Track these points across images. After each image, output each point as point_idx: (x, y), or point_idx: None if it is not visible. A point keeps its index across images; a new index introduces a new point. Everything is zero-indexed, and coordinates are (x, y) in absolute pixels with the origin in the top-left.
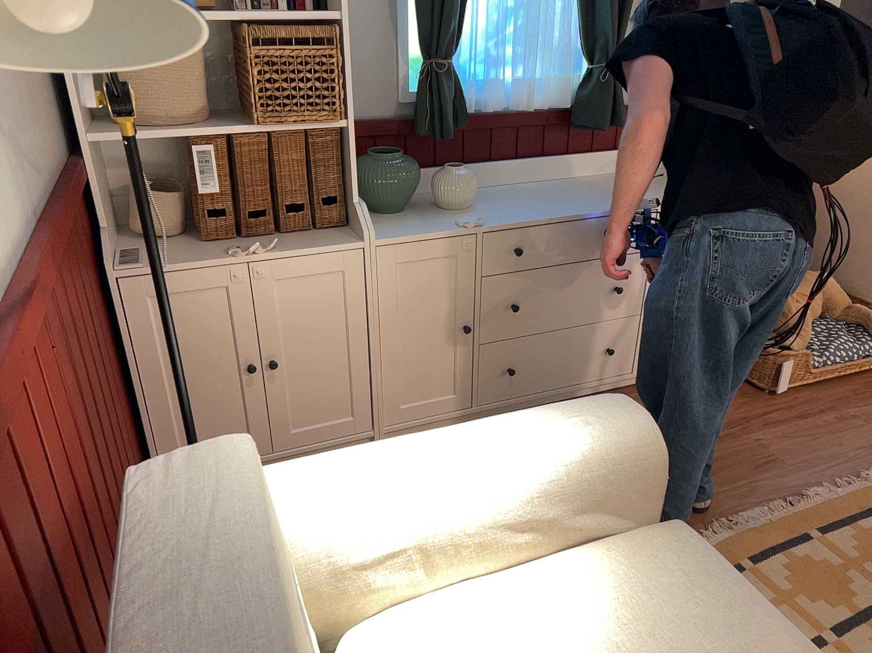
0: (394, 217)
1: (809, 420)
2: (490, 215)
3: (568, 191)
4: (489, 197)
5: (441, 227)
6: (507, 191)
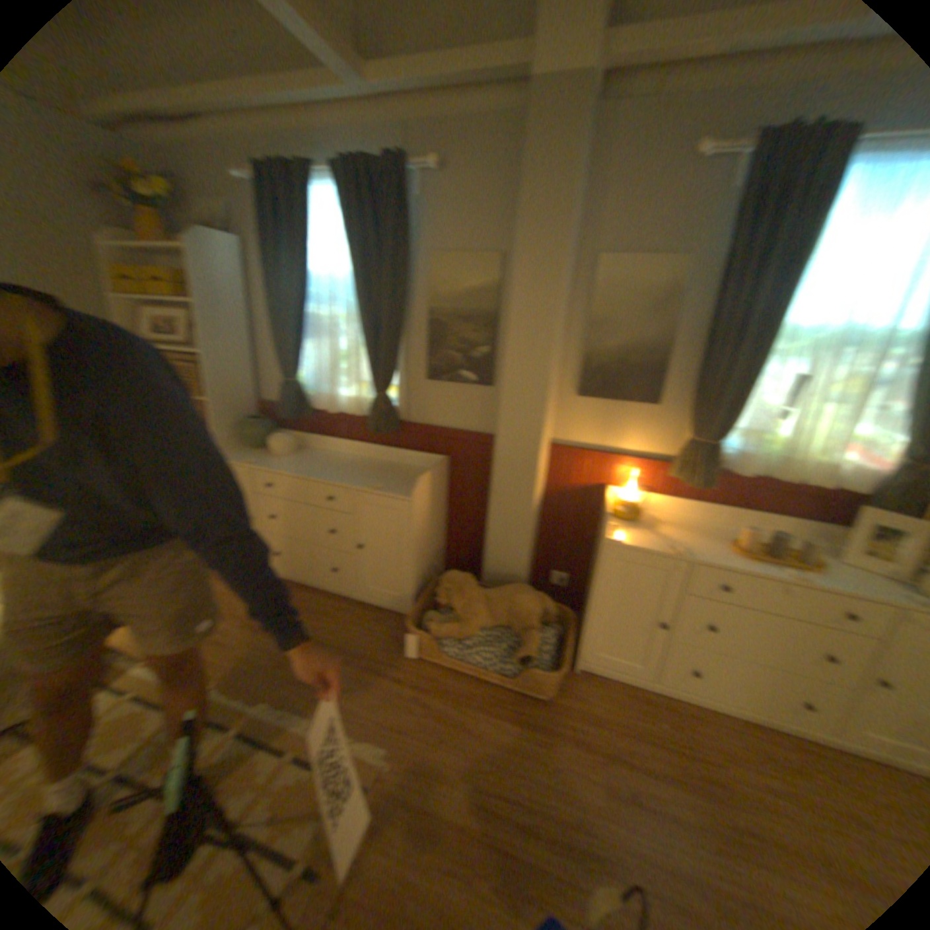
0: (248, 451)
1: (397, 685)
2: (277, 463)
3: (351, 465)
4: (313, 456)
5: (243, 461)
6: (331, 456)
